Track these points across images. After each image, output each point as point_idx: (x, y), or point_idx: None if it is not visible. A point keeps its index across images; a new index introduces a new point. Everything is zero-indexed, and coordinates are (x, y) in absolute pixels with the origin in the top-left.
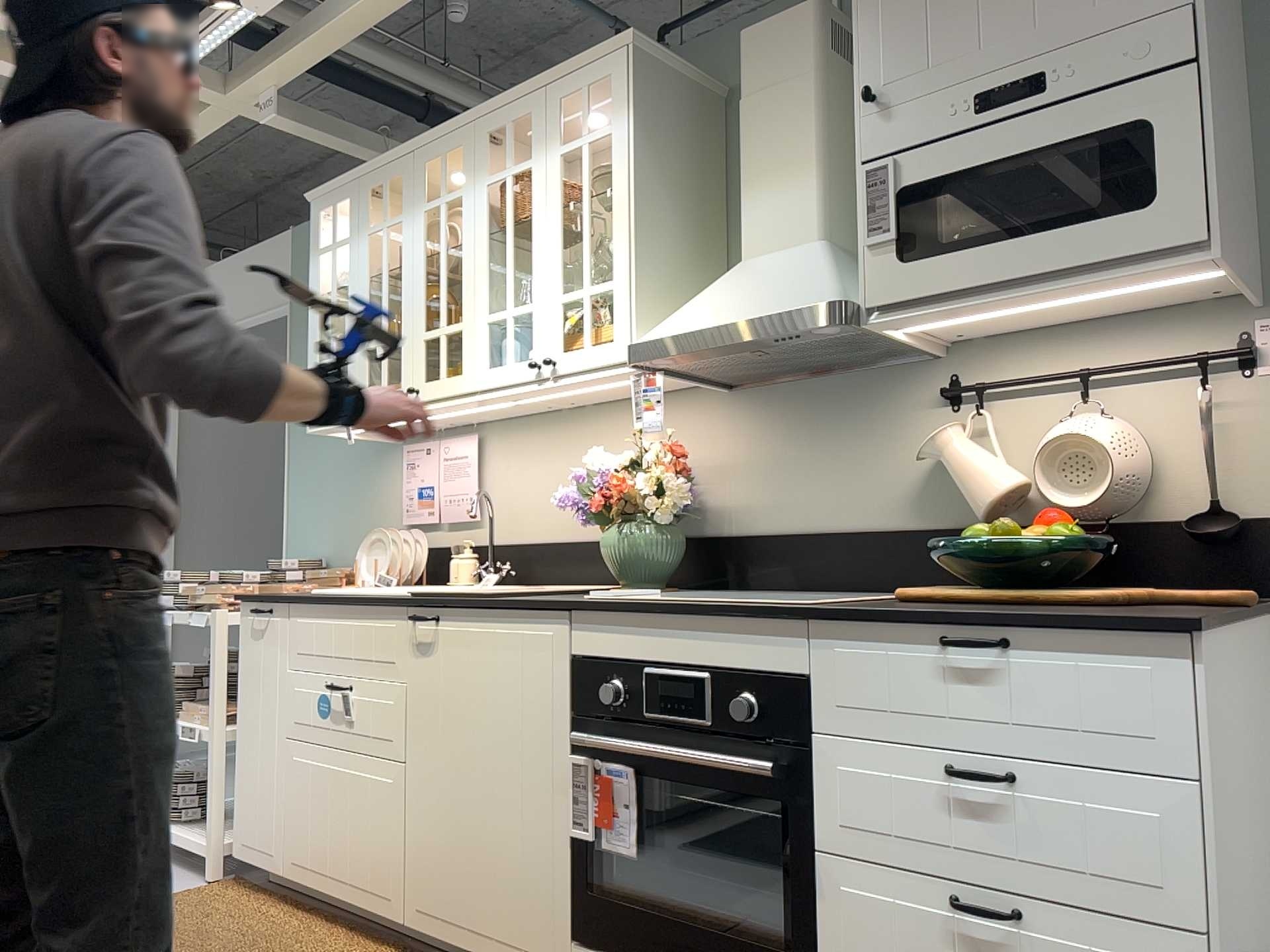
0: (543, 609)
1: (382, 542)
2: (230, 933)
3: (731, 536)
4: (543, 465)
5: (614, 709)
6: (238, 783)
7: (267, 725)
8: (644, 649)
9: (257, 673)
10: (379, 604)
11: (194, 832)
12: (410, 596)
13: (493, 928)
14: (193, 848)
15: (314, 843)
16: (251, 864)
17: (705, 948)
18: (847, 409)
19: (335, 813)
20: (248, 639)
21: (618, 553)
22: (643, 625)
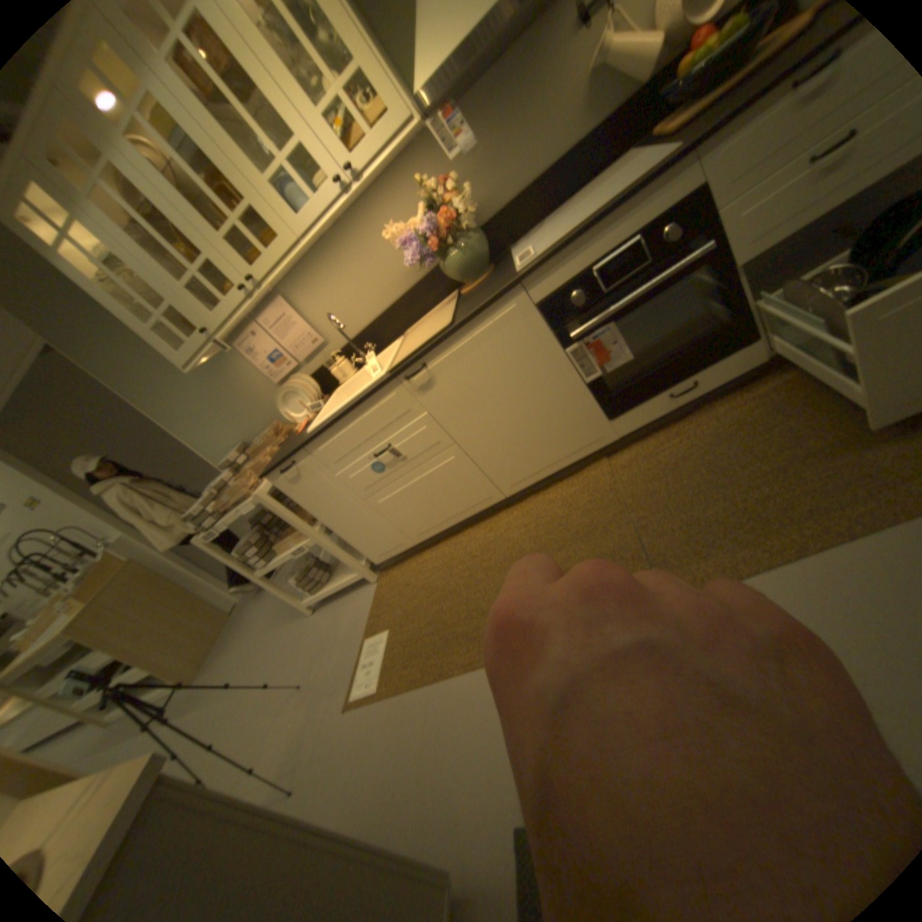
0: (503, 294)
1: (289, 394)
2: (432, 576)
3: (492, 219)
4: (341, 277)
5: (585, 304)
6: (352, 541)
7: (347, 506)
8: (586, 258)
9: (316, 494)
10: (377, 392)
11: (339, 579)
12: (388, 374)
13: (562, 453)
14: (352, 582)
15: (425, 518)
16: (393, 556)
17: (688, 360)
18: (521, 81)
19: (428, 497)
20: (292, 487)
21: (463, 263)
22: (579, 246)
